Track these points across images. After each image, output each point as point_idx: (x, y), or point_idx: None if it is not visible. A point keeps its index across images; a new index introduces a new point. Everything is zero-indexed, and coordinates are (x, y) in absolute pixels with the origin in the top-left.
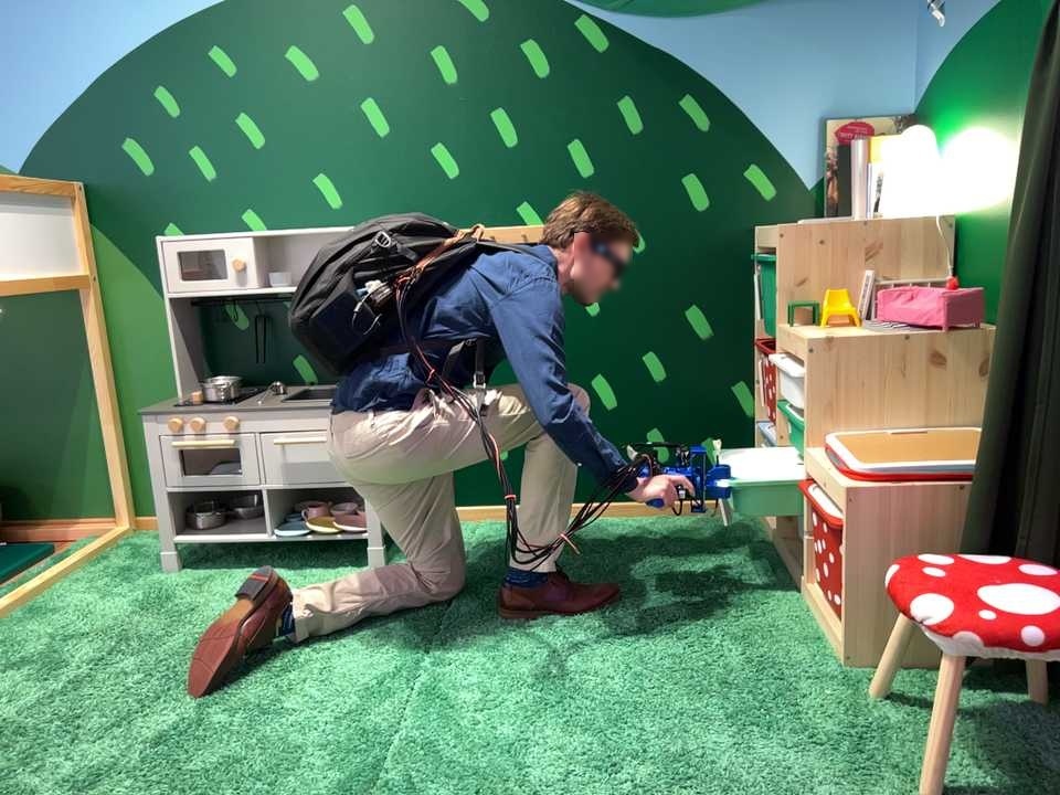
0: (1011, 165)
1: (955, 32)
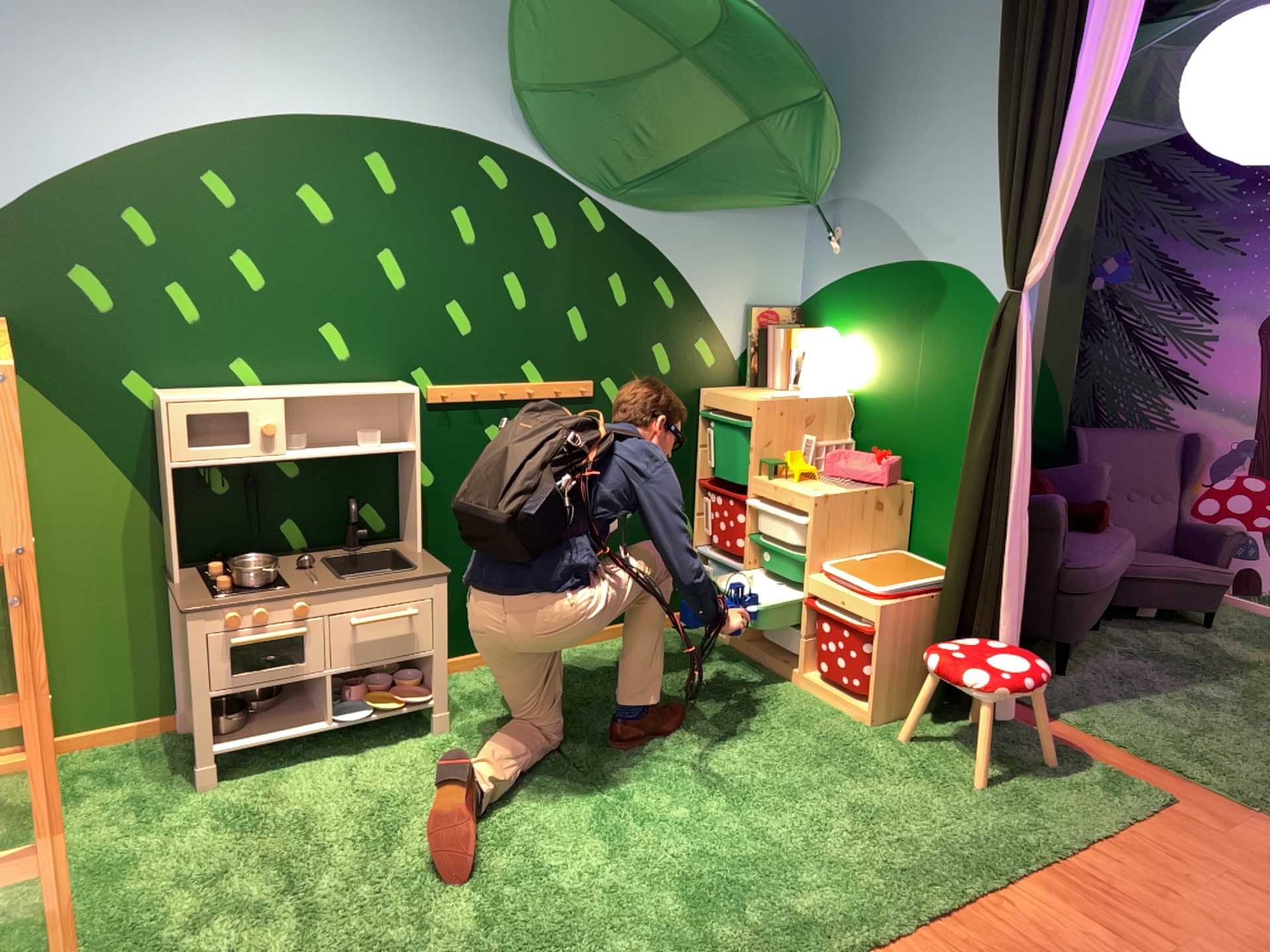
0: (906, 376)
1: (848, 268)
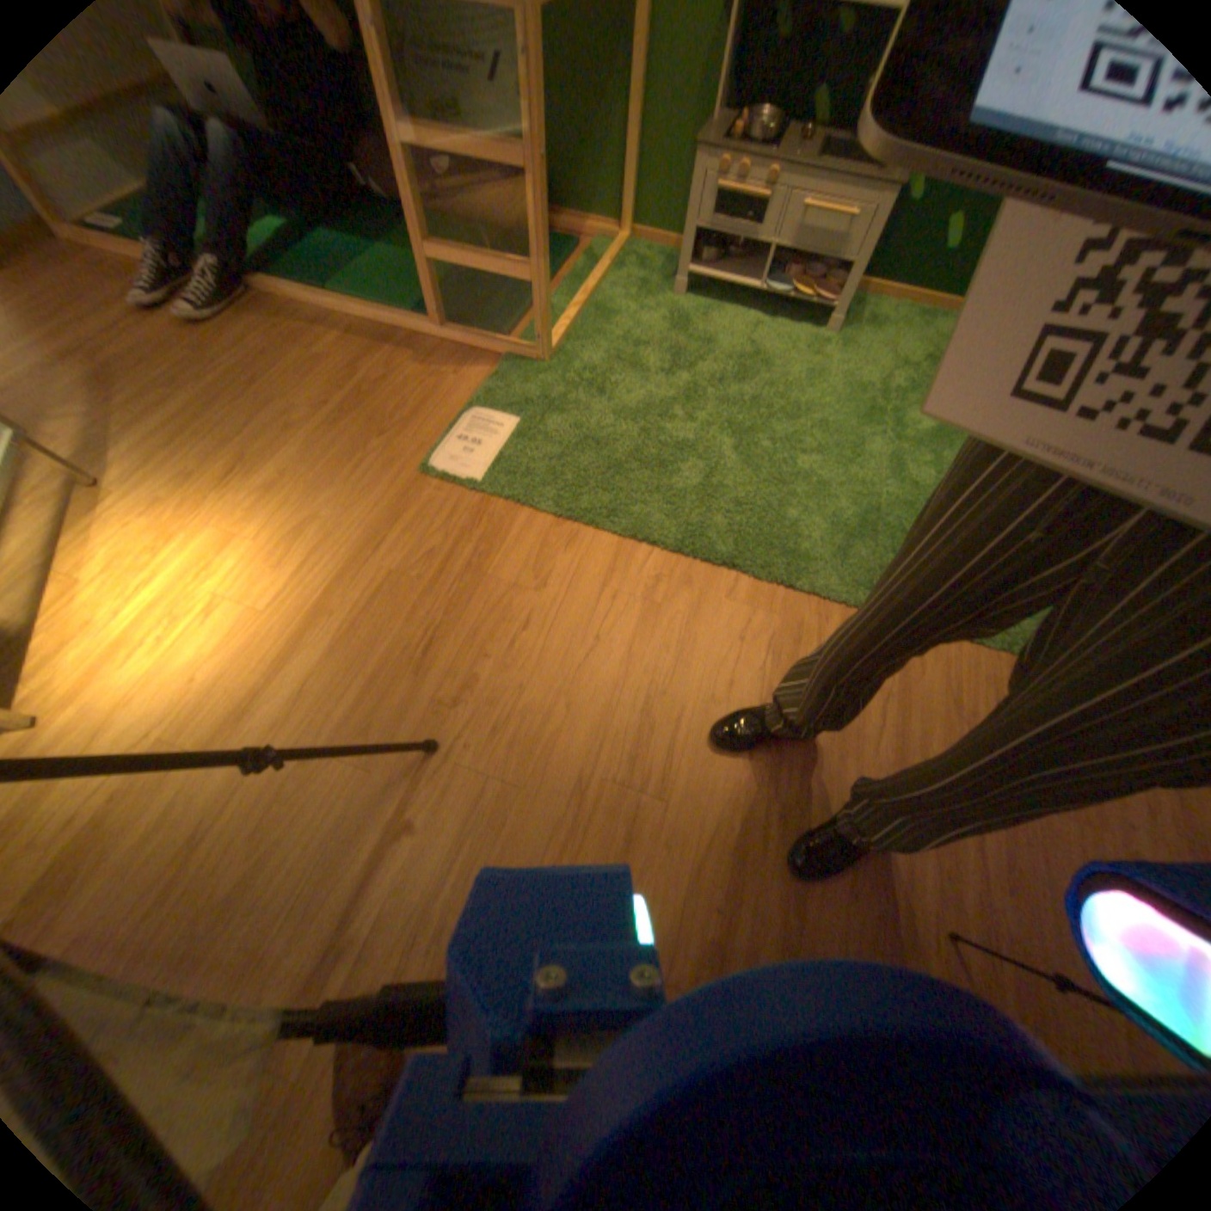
0: None
1: None
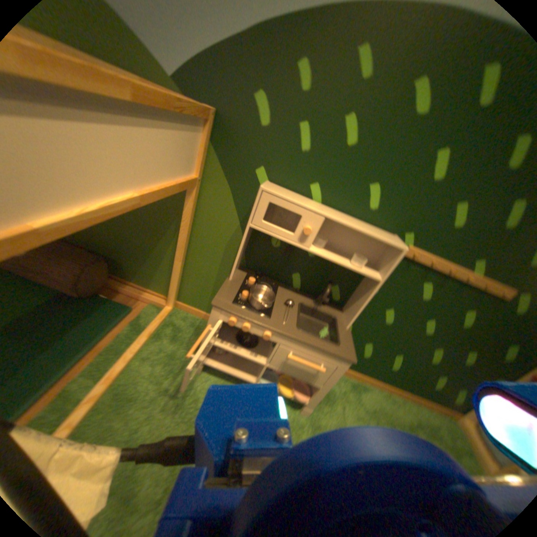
0: None
1: None
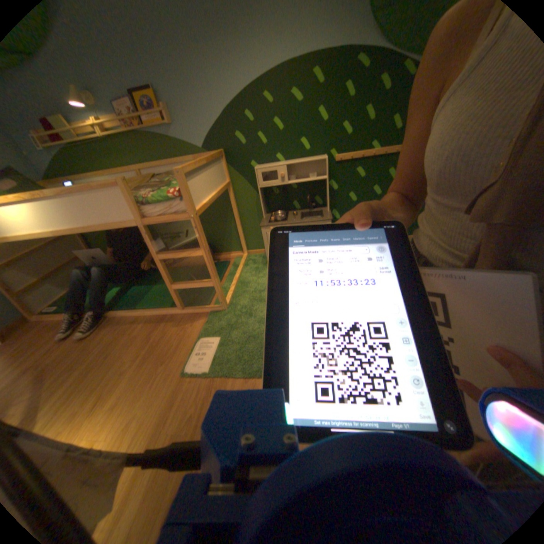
0: None
1: None
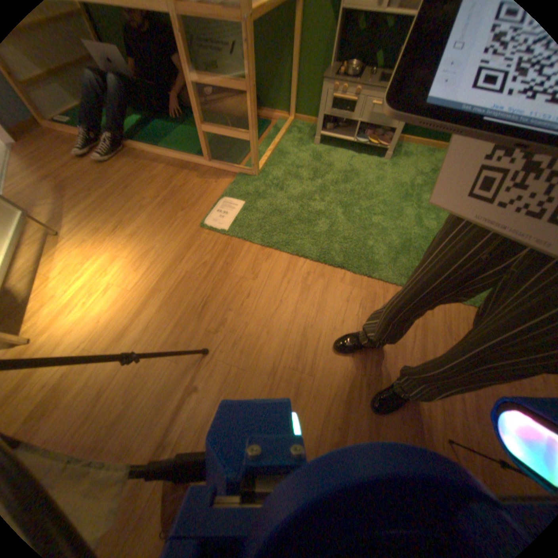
0: None
1: None
